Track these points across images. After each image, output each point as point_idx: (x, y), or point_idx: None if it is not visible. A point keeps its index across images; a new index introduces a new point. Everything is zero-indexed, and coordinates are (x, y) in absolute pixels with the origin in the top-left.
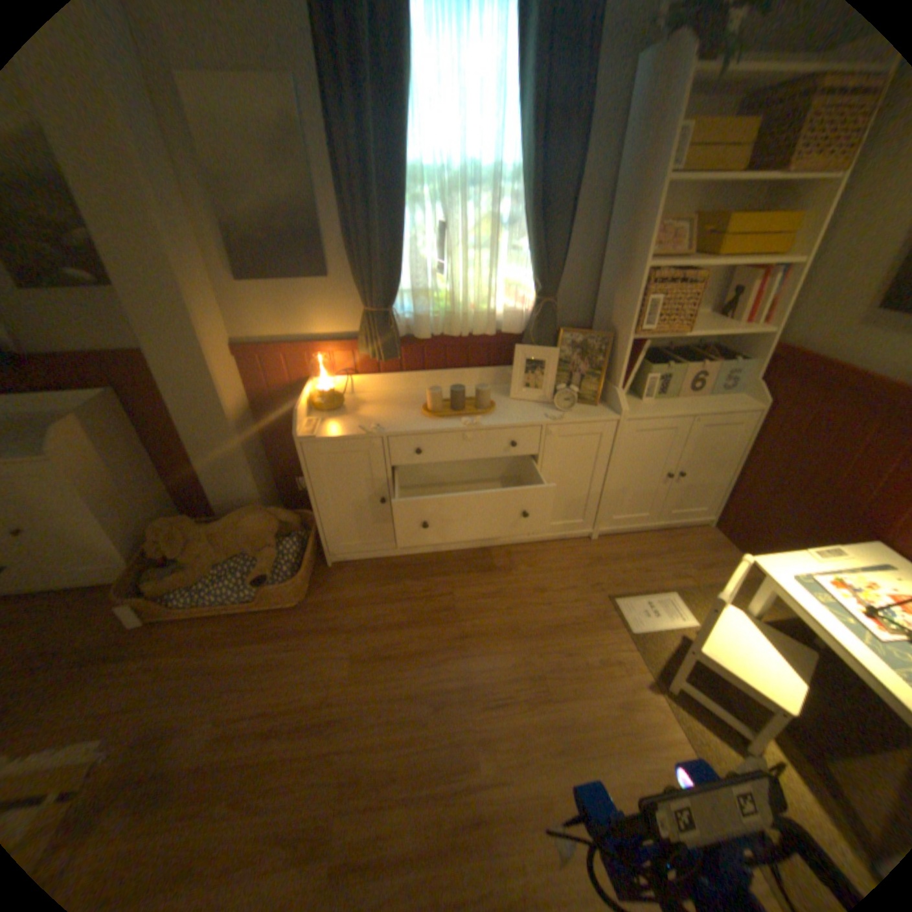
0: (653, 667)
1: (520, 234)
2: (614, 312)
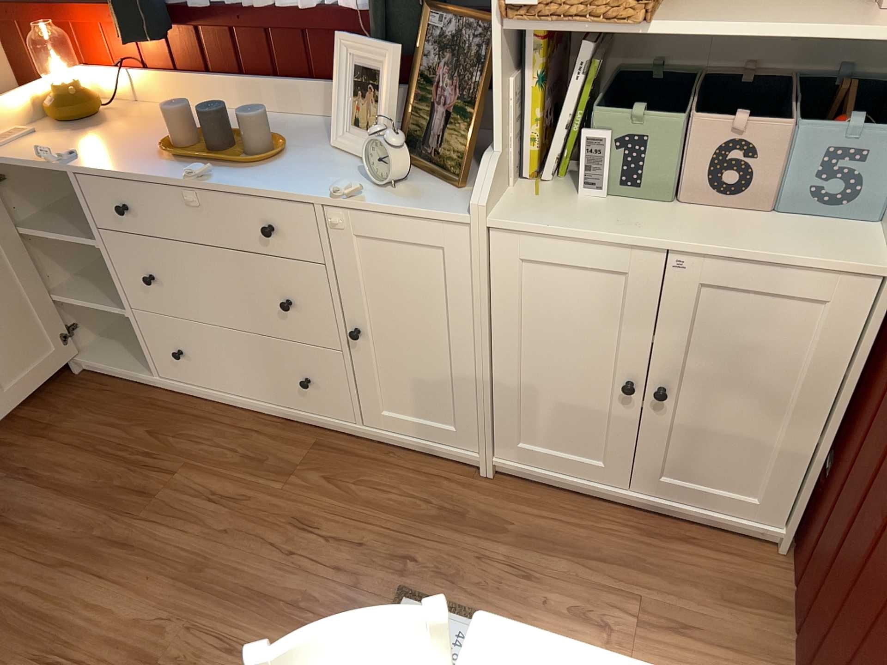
0: None
1: None
2: None
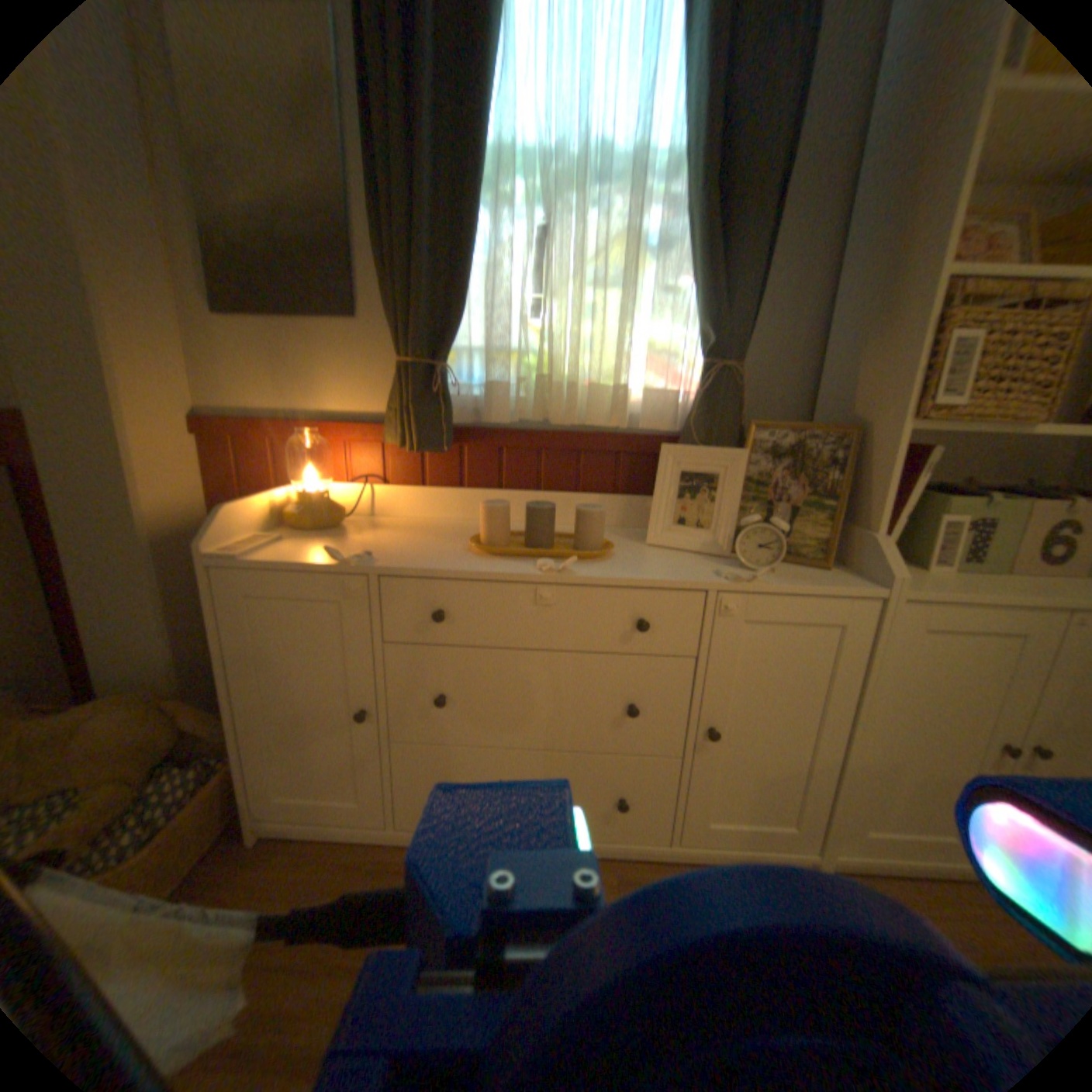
0: None
1: (681, 257)
2: (862, 391)
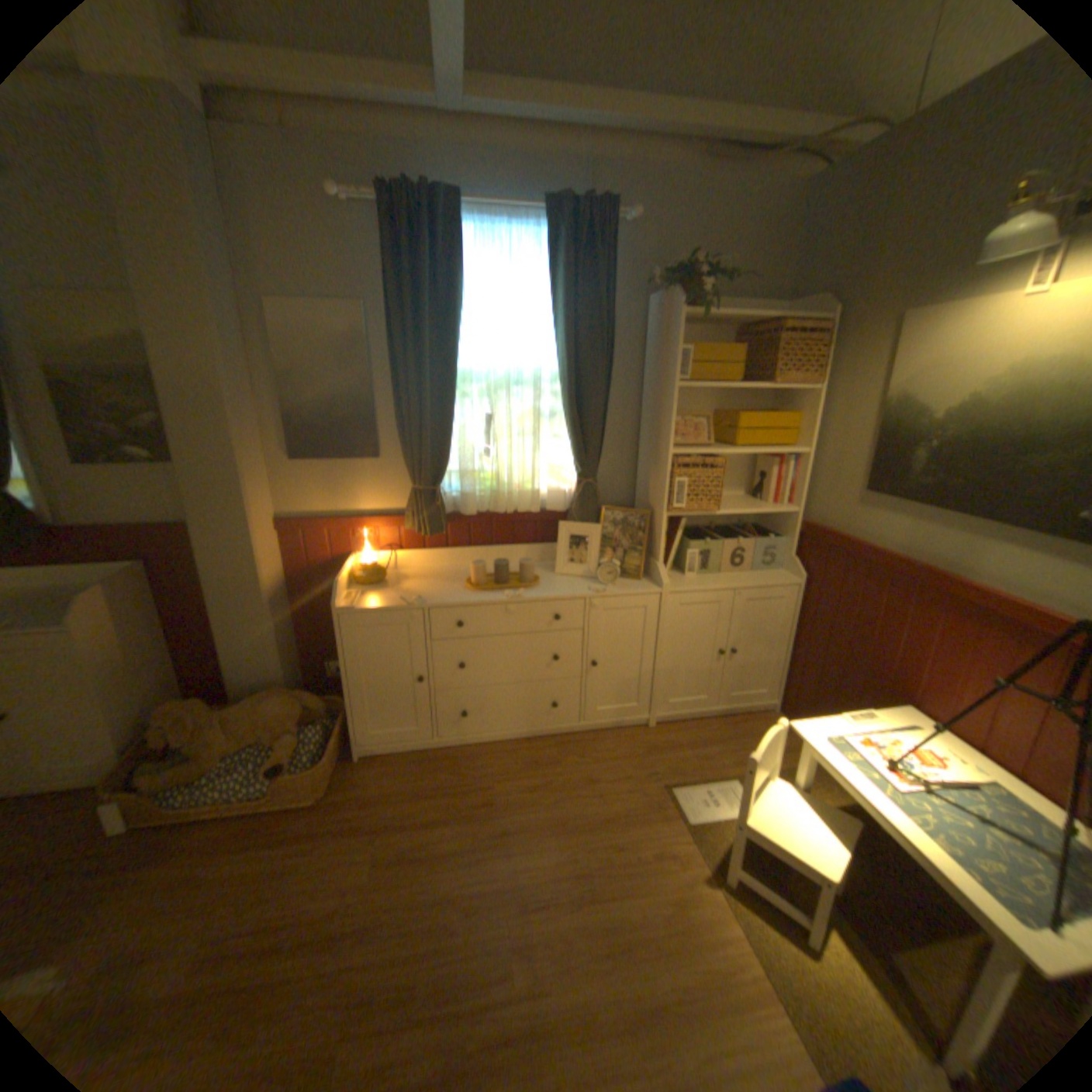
0: (711, 861)
1: (559, 425)
2: (649, 492)
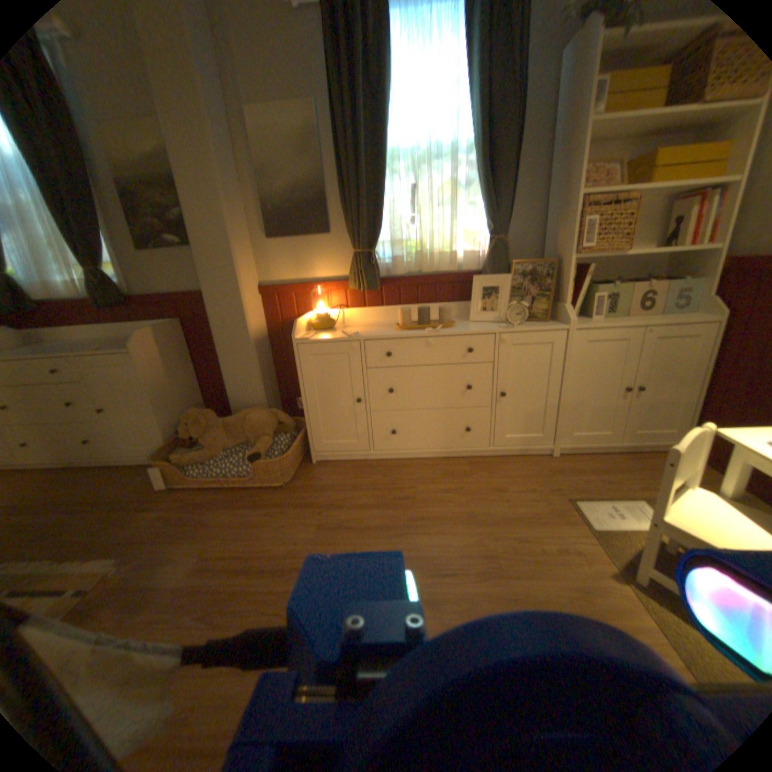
0: (618, 559)
1: (475, 189)
2: (558, 242)
